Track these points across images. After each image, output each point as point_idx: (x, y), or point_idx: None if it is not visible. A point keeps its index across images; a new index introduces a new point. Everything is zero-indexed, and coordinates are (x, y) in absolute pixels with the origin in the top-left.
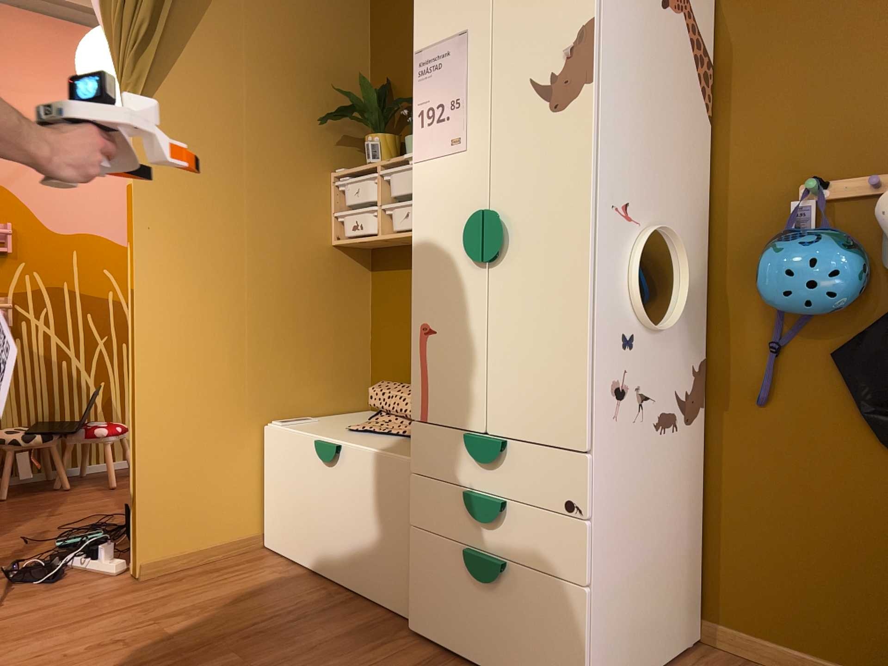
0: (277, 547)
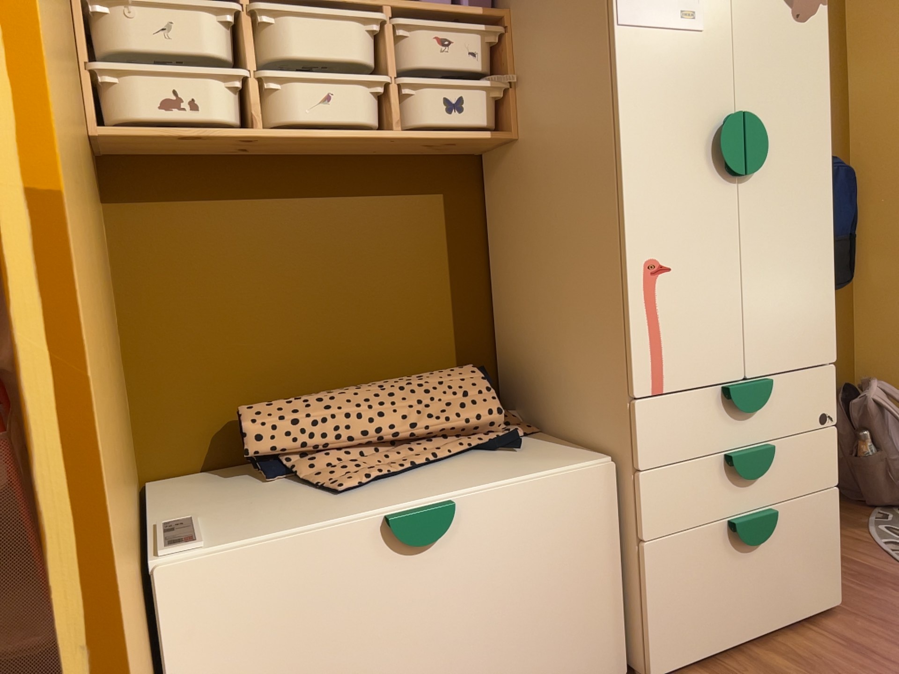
0: None
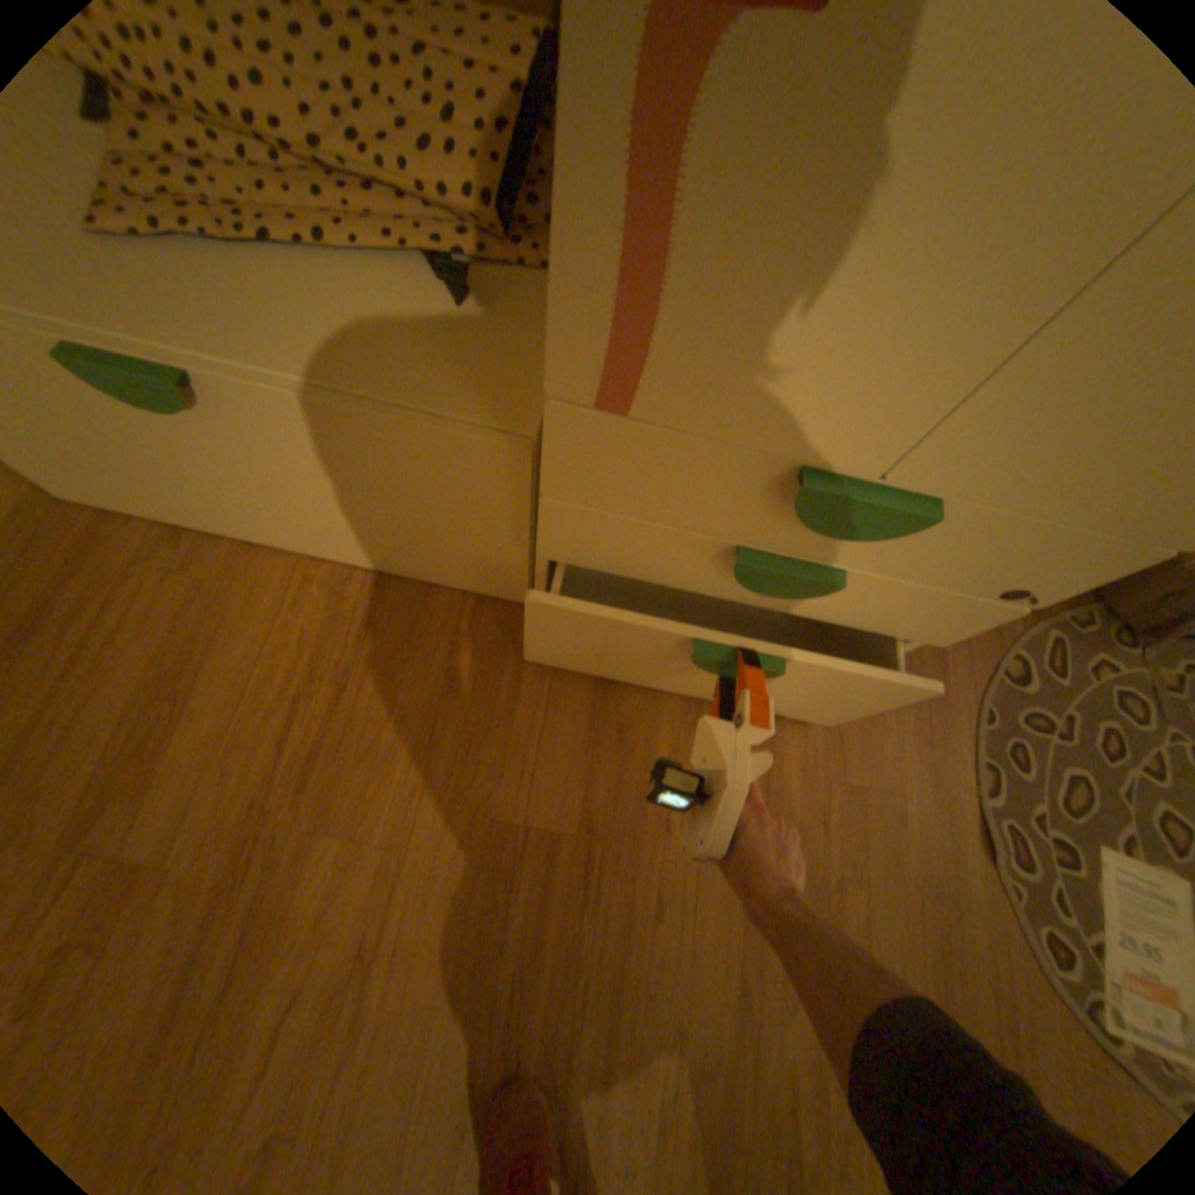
0: (104, 504)
